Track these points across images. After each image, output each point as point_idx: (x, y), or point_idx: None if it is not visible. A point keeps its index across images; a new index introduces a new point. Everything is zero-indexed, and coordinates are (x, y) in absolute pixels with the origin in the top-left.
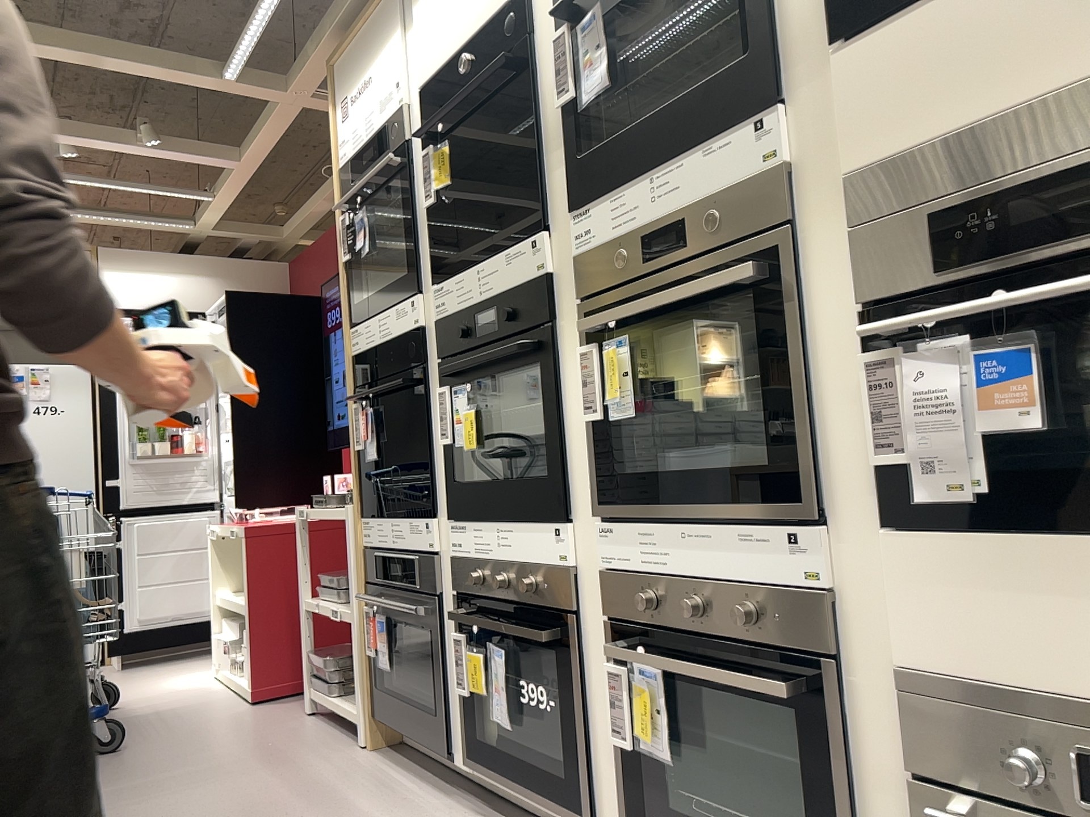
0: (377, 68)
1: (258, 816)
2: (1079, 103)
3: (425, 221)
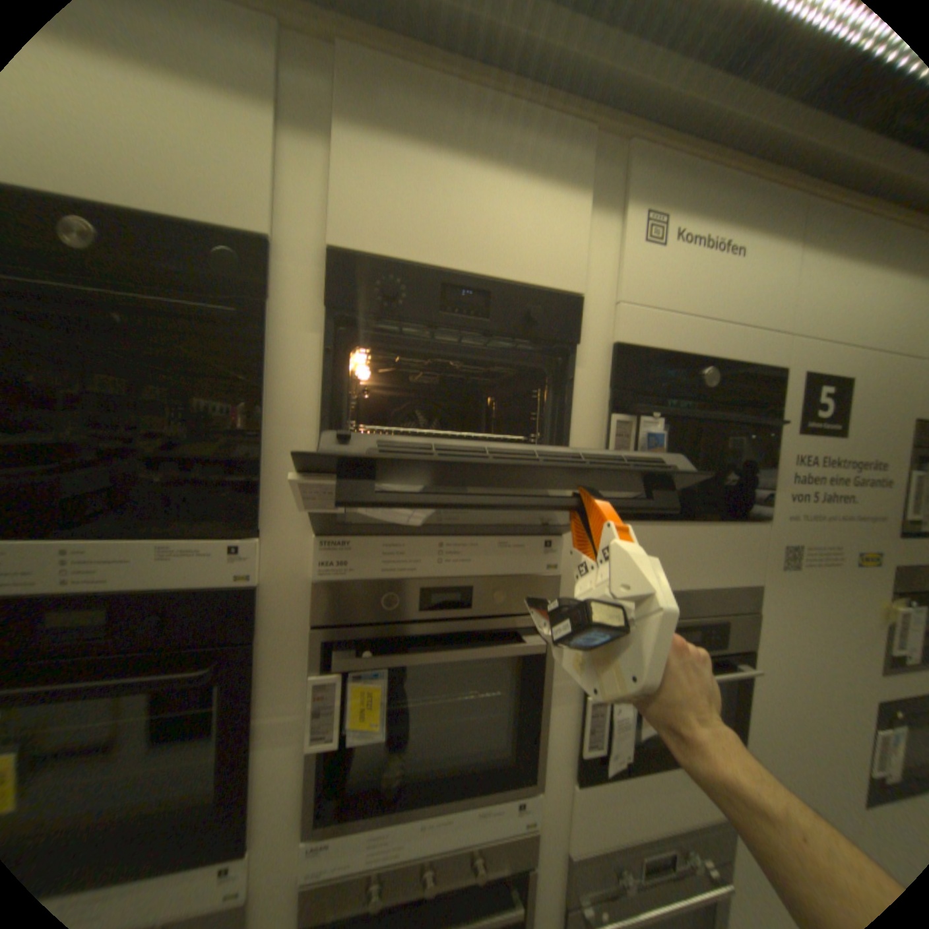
0: None
1: None
2: (693, 600)
3: None
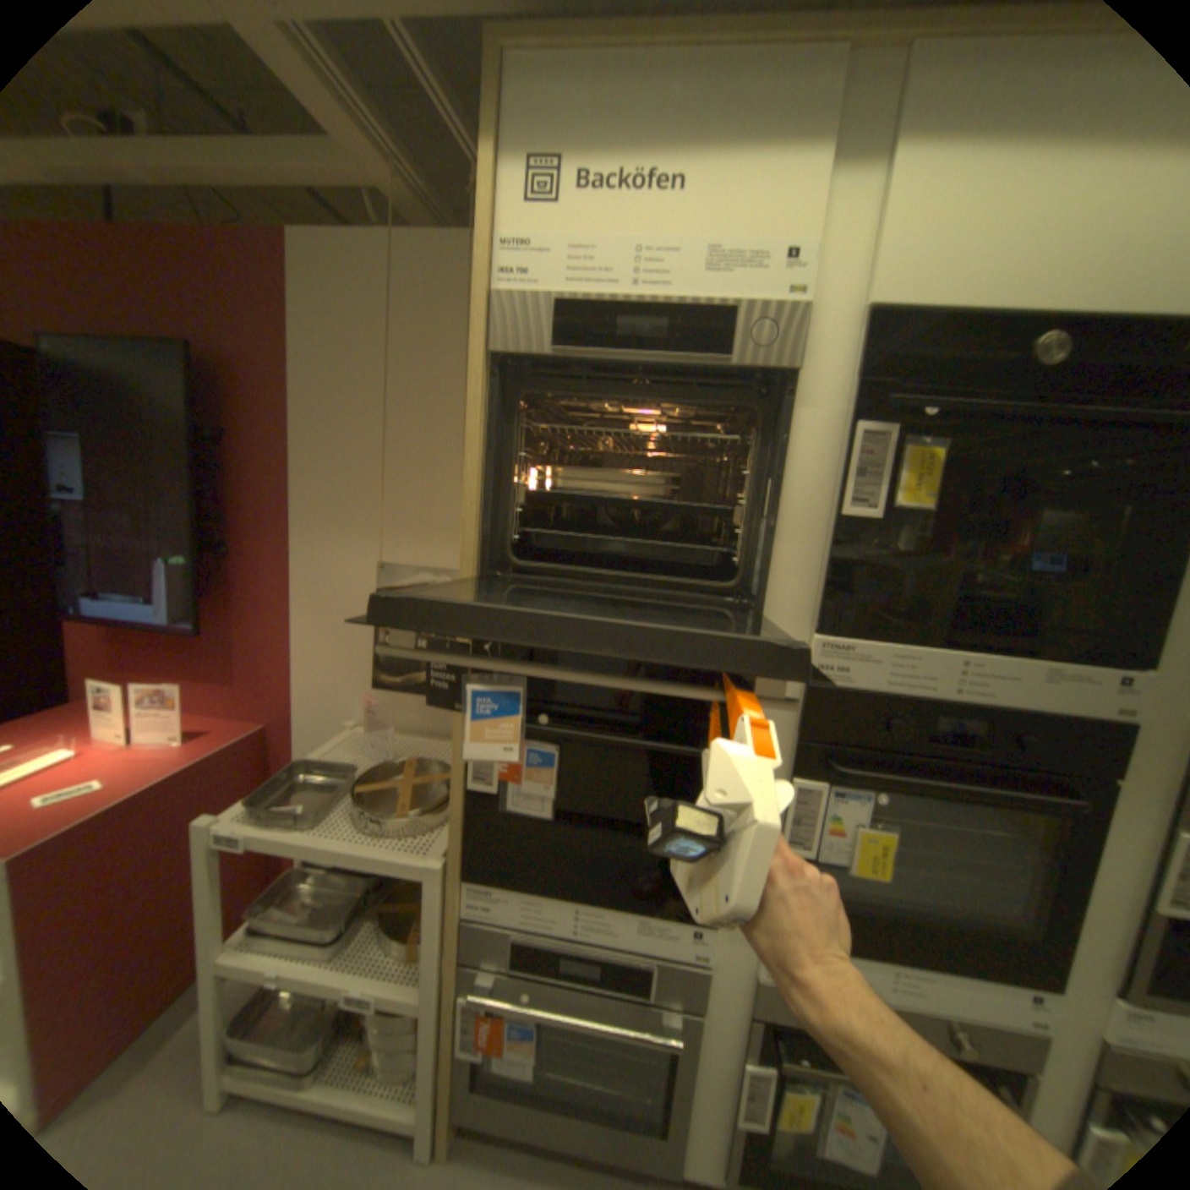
0: (721, 166)
1: None
2: None
3: (807, 521)
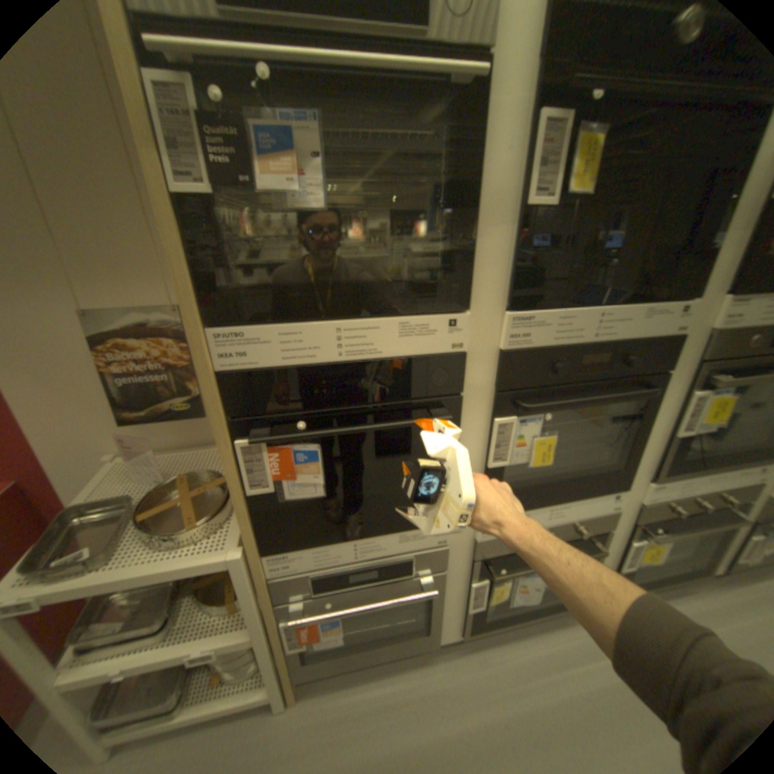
0: None
1: None
2: None
3: (498, 214)
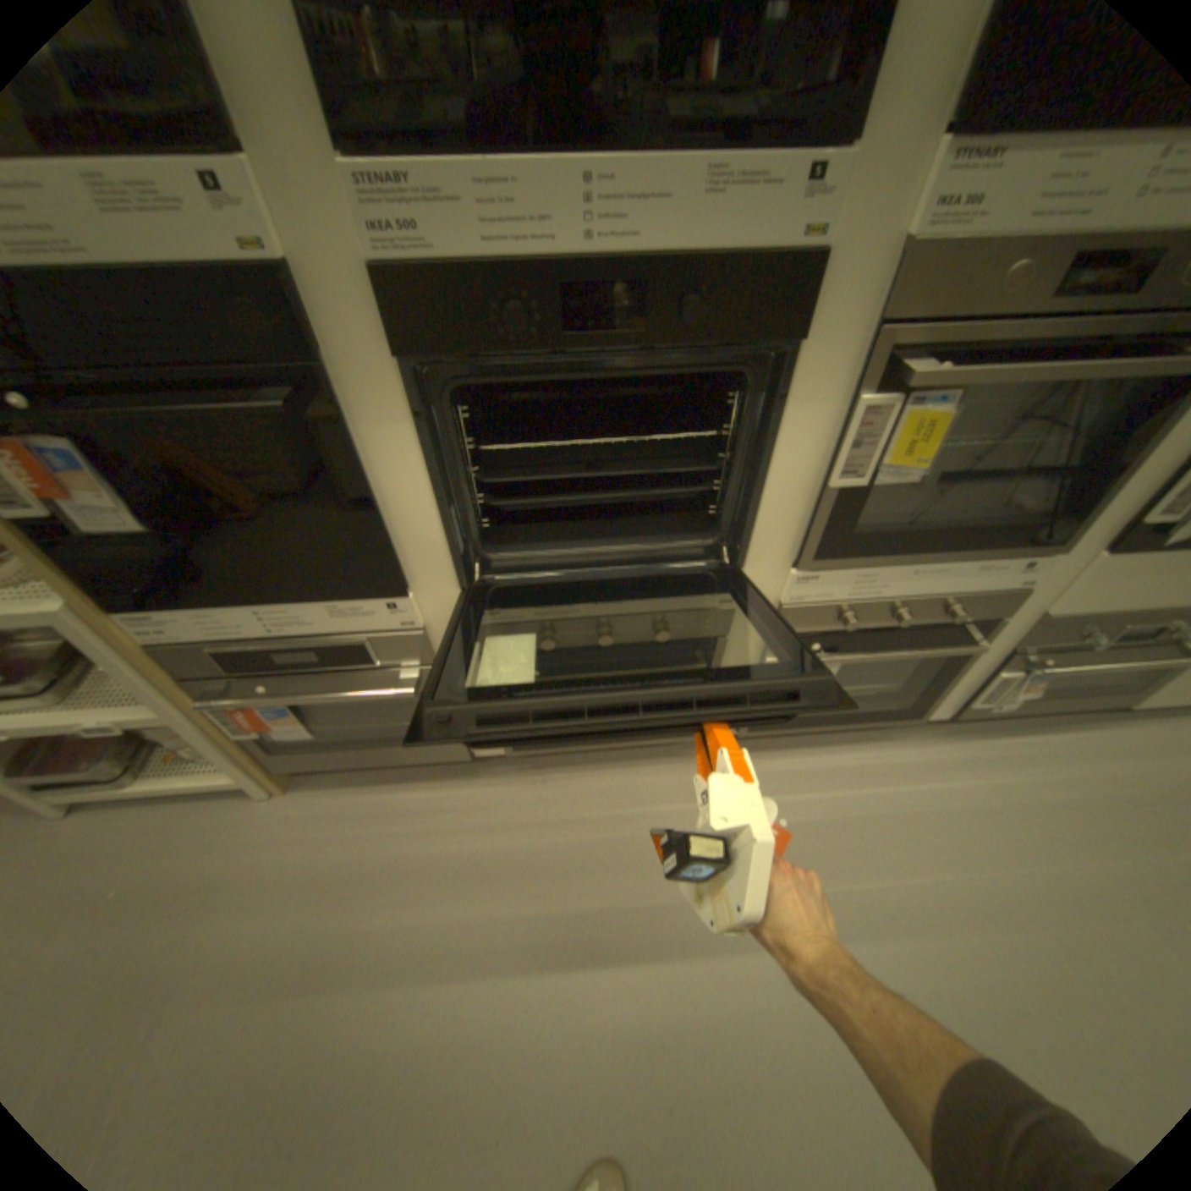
0: None
1: (339, 966)
2: None
3: None
